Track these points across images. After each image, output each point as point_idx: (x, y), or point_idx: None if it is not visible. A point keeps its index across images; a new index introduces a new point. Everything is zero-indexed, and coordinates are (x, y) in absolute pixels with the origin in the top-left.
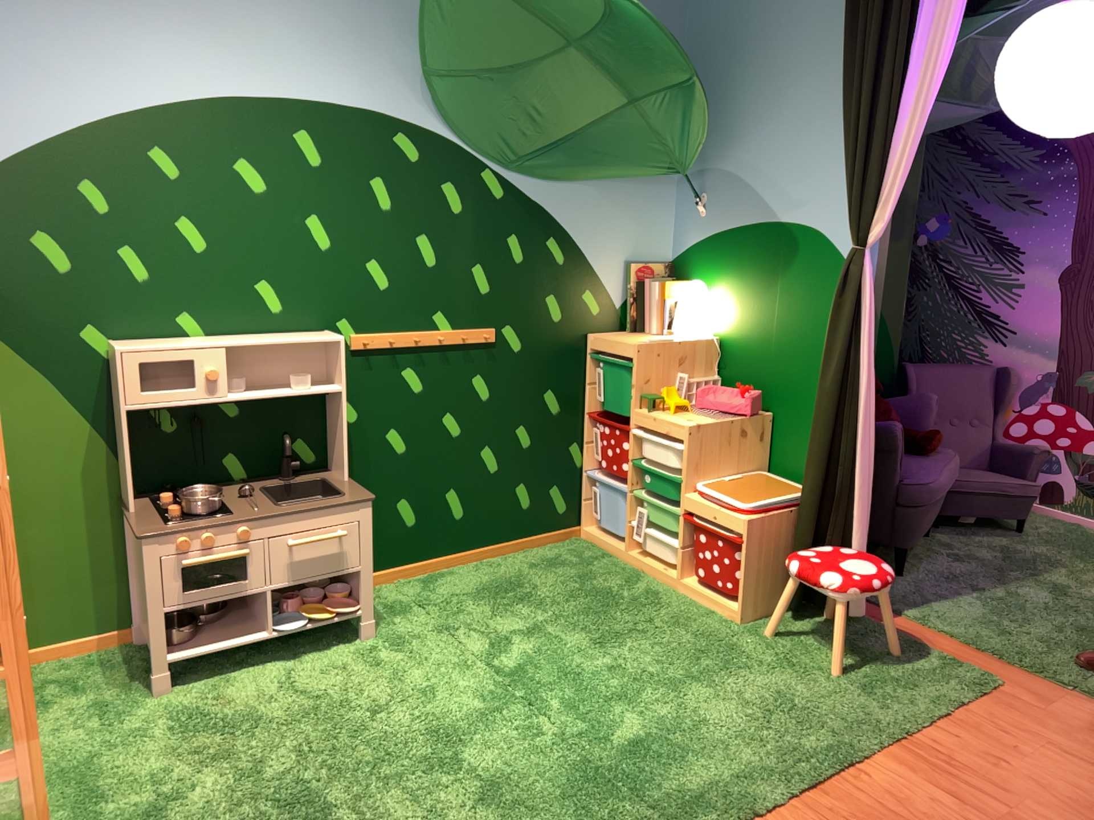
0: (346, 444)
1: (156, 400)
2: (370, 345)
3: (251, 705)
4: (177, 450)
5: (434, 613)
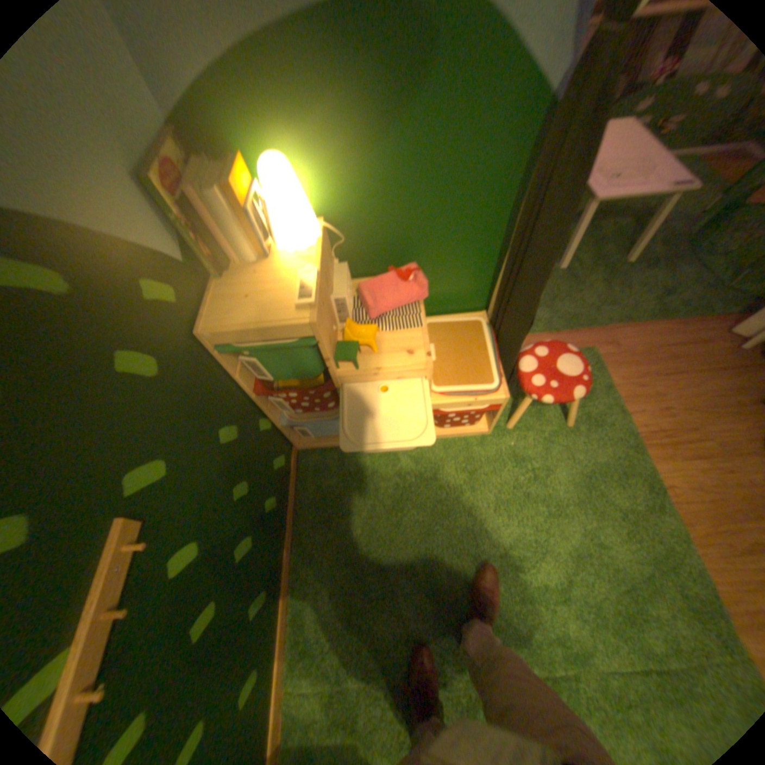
0: None
1: None
2: None
3: None
4: None
5: (365, 676)
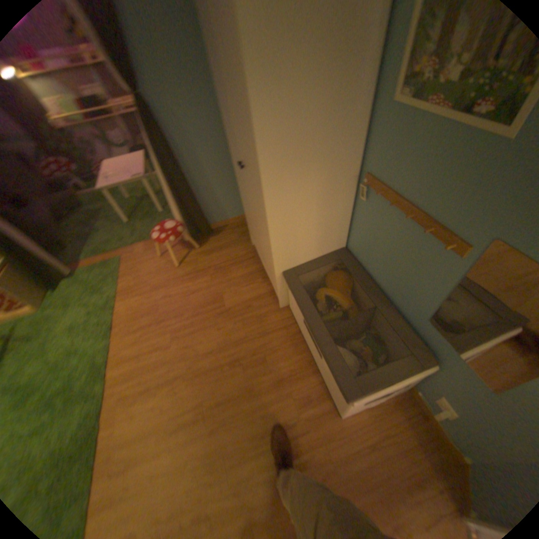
0: None
1: None
2: None
3: None
4: None
5: None
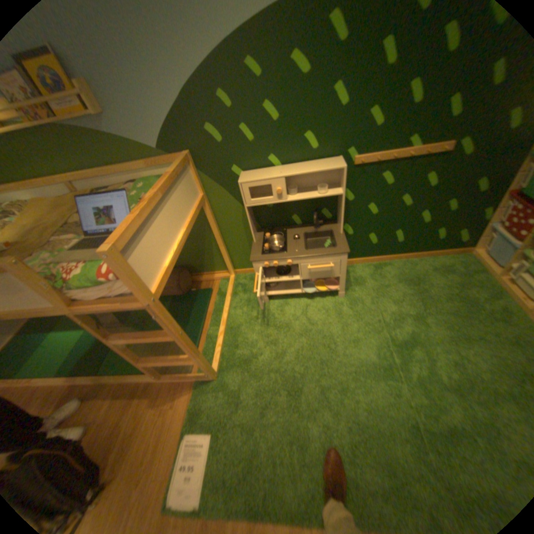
0: (342, 219)
1: (256, 203)
2: (365, 161)
3: (290, 318)
4: (273, 214)
5: (374, 289)
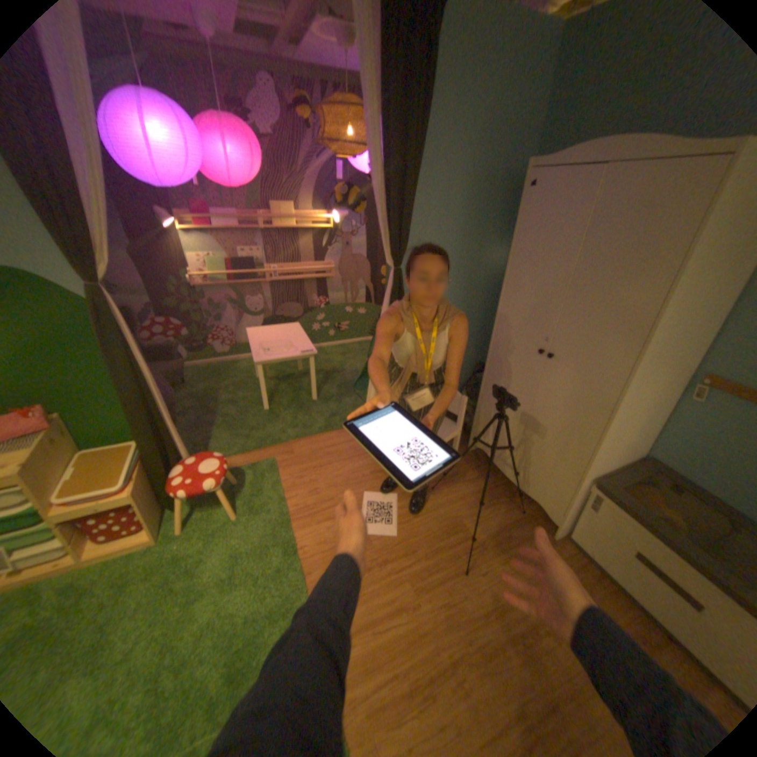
0: None
1: None
2: None
3: None
4: None
5: None
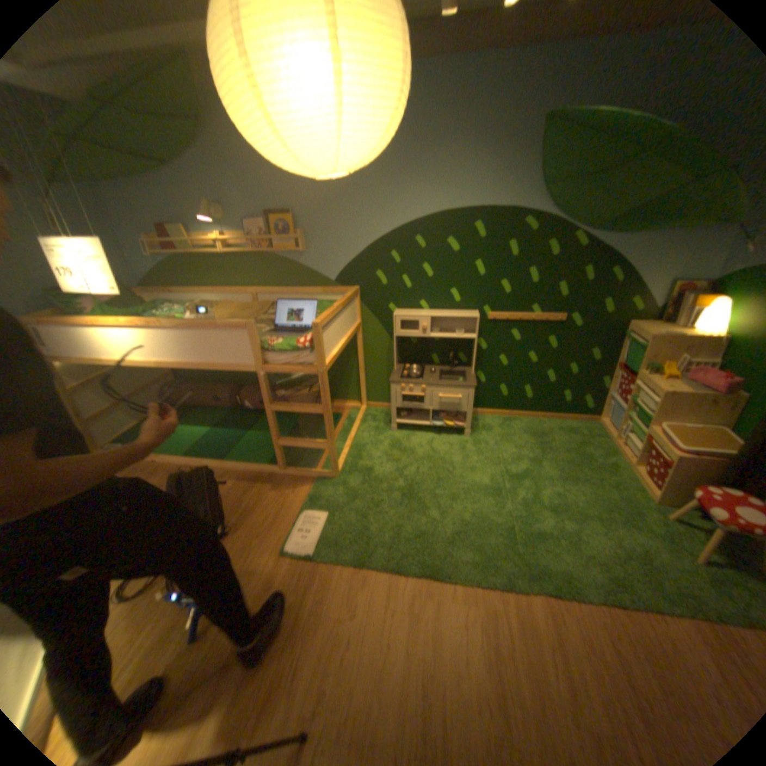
0: (473, 361)
1: (404, 334)
2: (496, 318)
3: (414, 446)
4: (415, 350)
5: (499, 436)
